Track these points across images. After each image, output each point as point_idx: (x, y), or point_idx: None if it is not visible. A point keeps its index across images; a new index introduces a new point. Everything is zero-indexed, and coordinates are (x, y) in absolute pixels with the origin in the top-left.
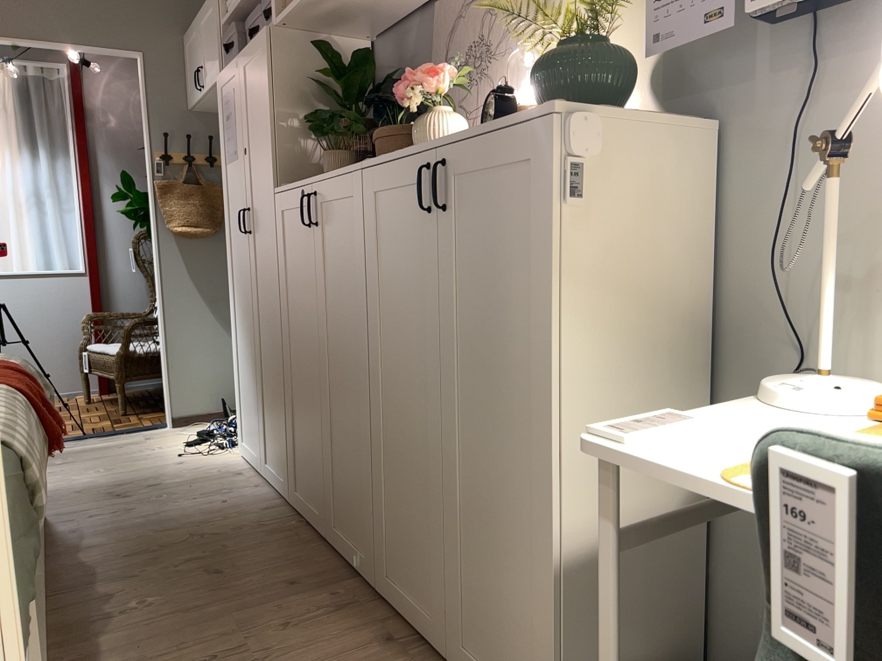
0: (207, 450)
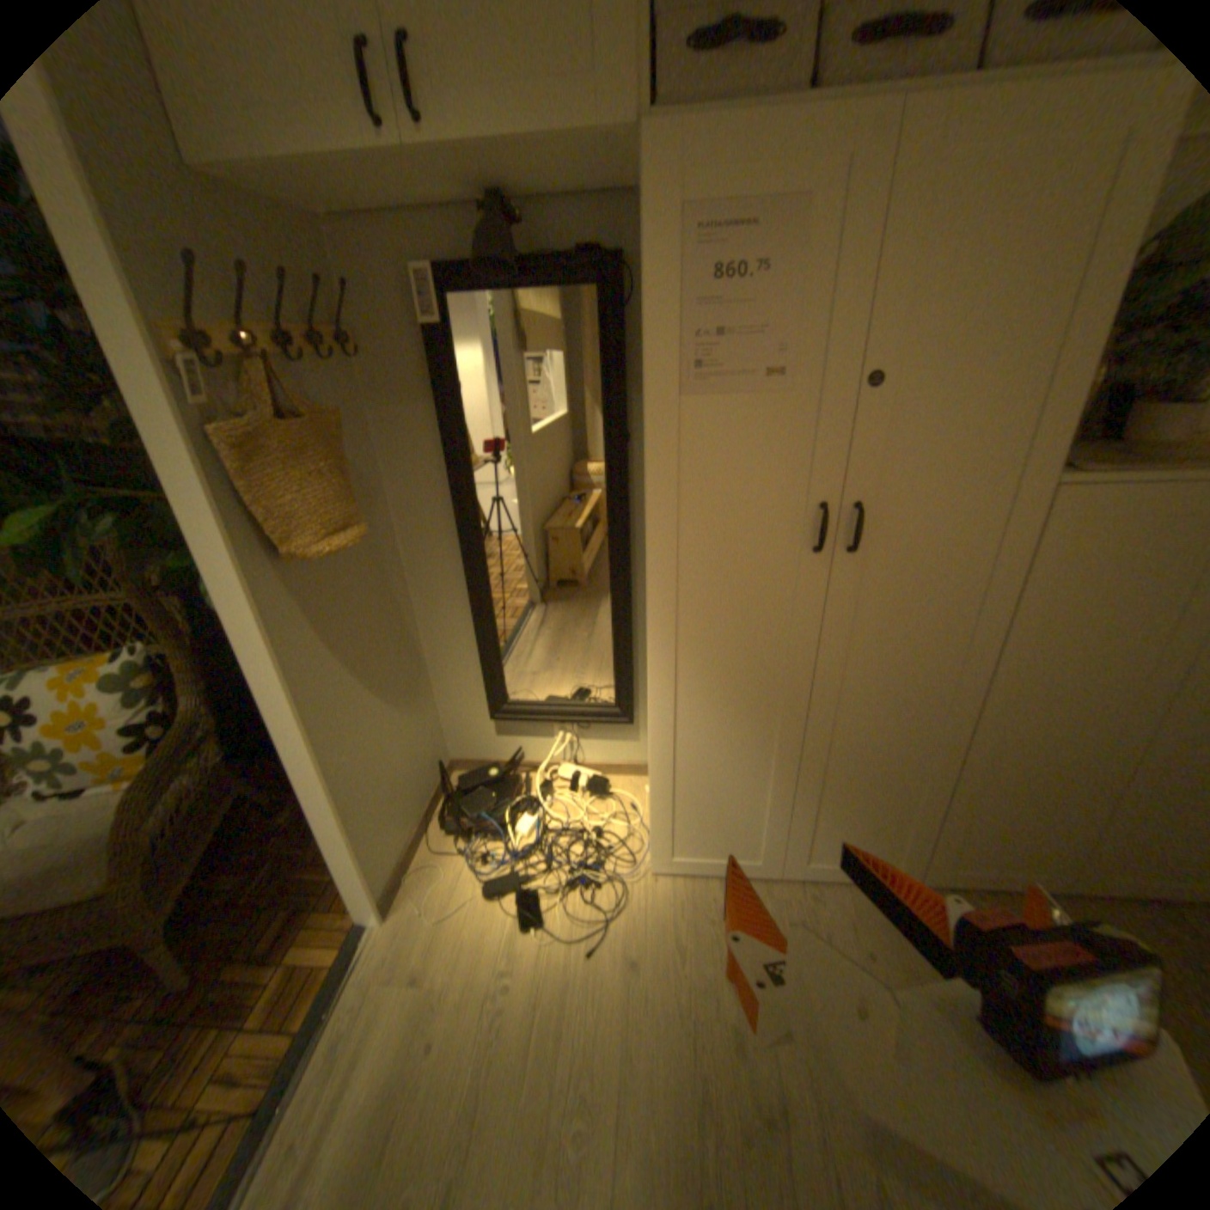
0: (589, 910)
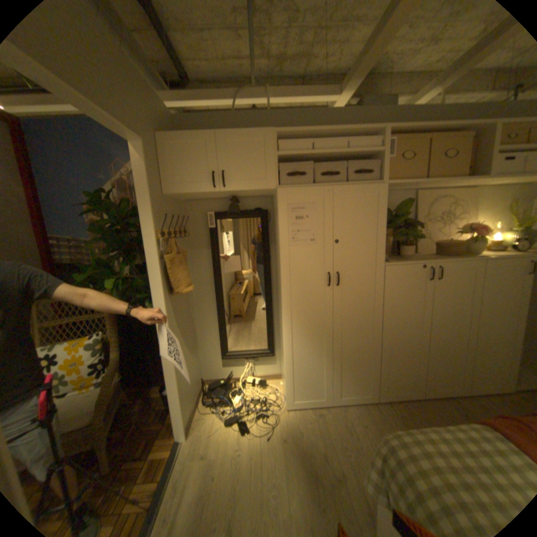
0: (265, 426)
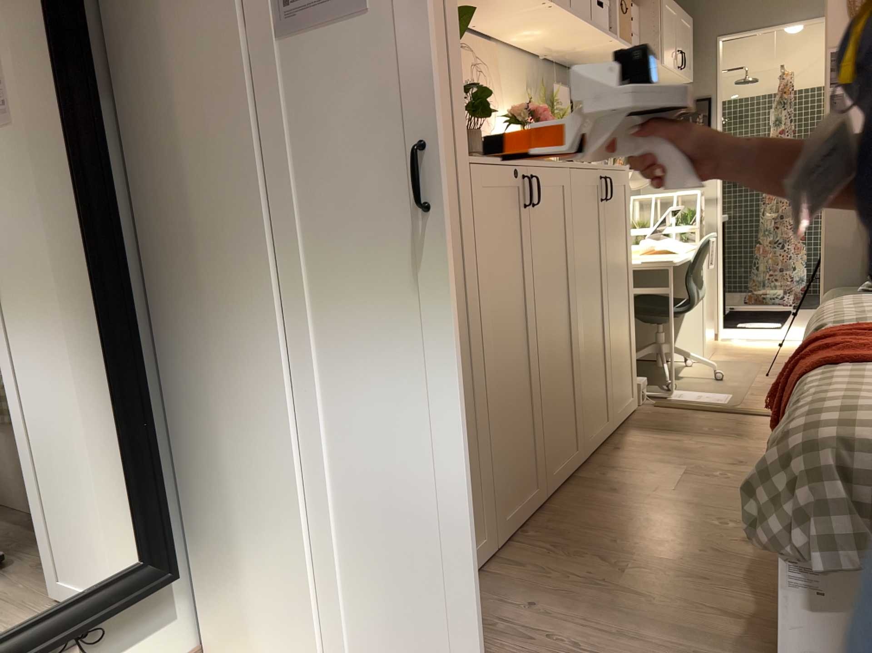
0: None
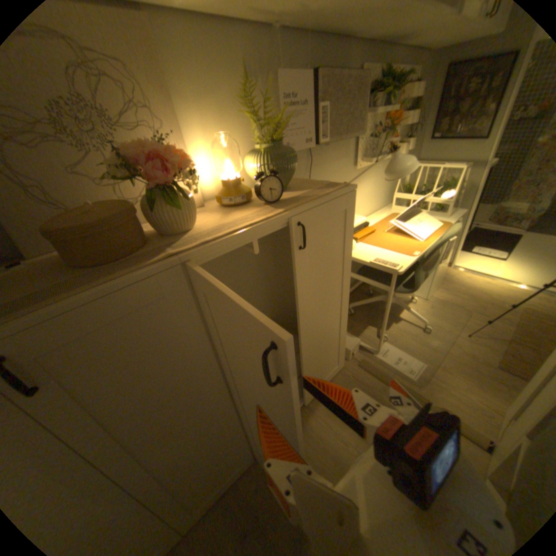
0: None
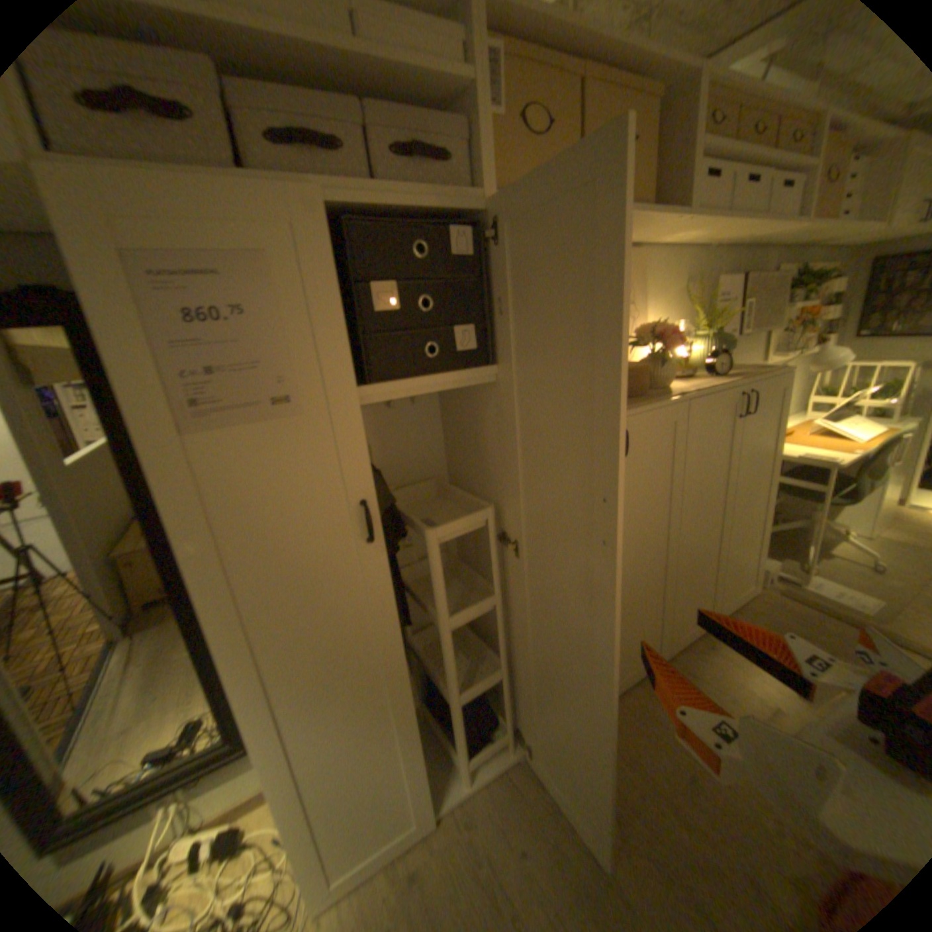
0: None
